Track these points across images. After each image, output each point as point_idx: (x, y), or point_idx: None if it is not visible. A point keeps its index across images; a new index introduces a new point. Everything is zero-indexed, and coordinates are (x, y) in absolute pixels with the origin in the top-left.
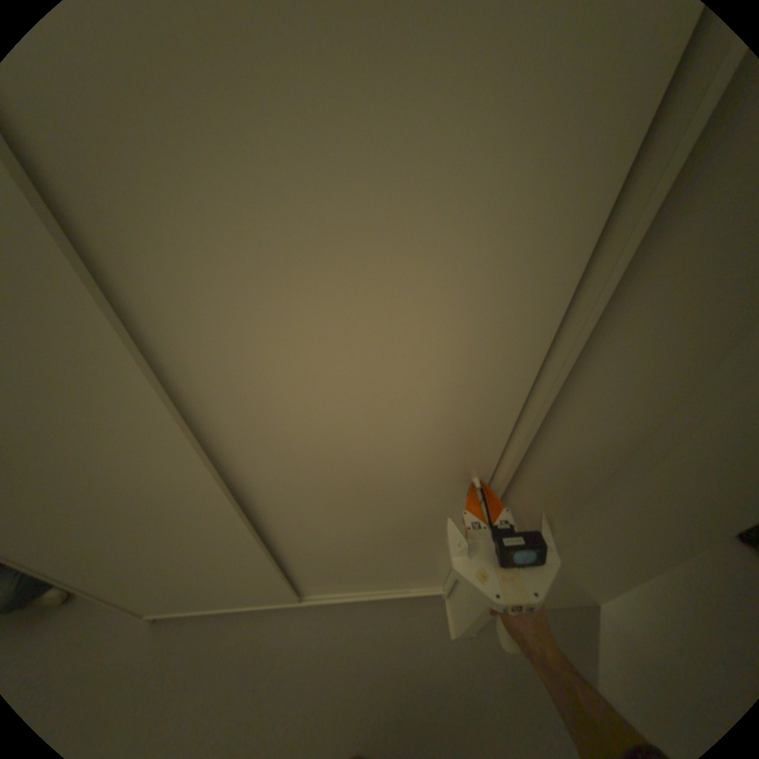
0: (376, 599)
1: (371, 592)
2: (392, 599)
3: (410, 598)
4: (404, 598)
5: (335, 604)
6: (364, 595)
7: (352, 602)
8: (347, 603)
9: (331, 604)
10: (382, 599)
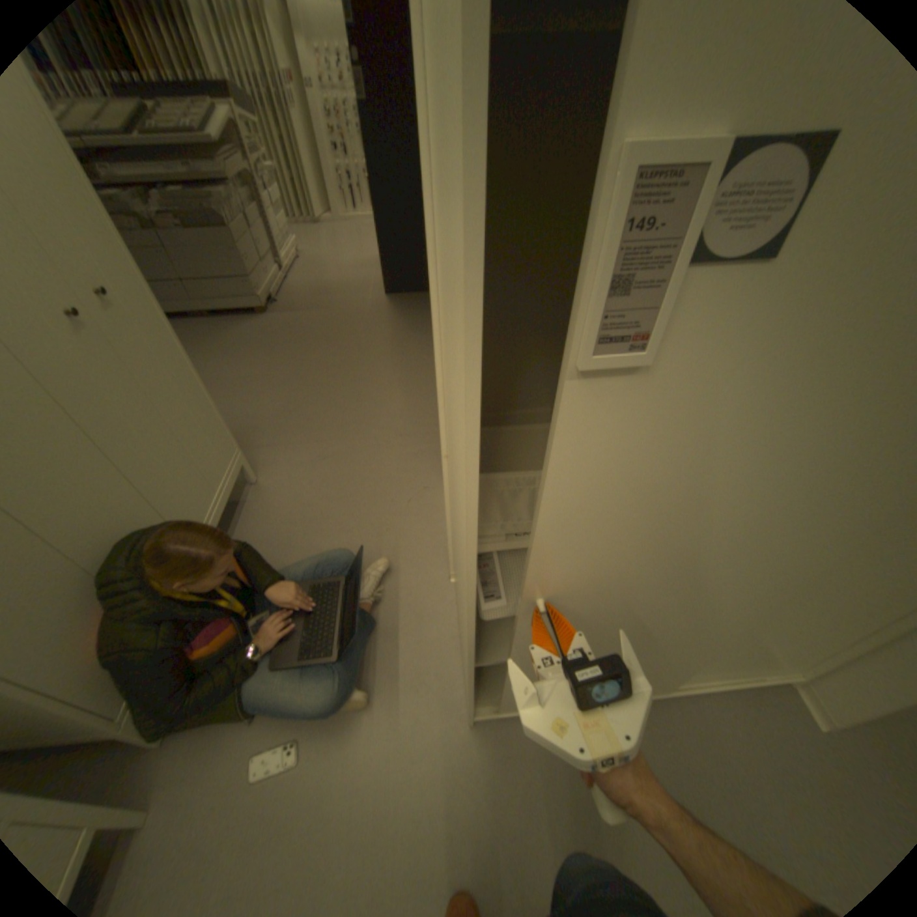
0: (730, 690)
1: (725, 682)
2: (744, 690)
3: (759, 689)
4: (757, 689)
5: (681, 697)
6: (717, 687)
7: (700, 694)
8: (697, 696)
9: (672, 698)
10: (733, 690)
